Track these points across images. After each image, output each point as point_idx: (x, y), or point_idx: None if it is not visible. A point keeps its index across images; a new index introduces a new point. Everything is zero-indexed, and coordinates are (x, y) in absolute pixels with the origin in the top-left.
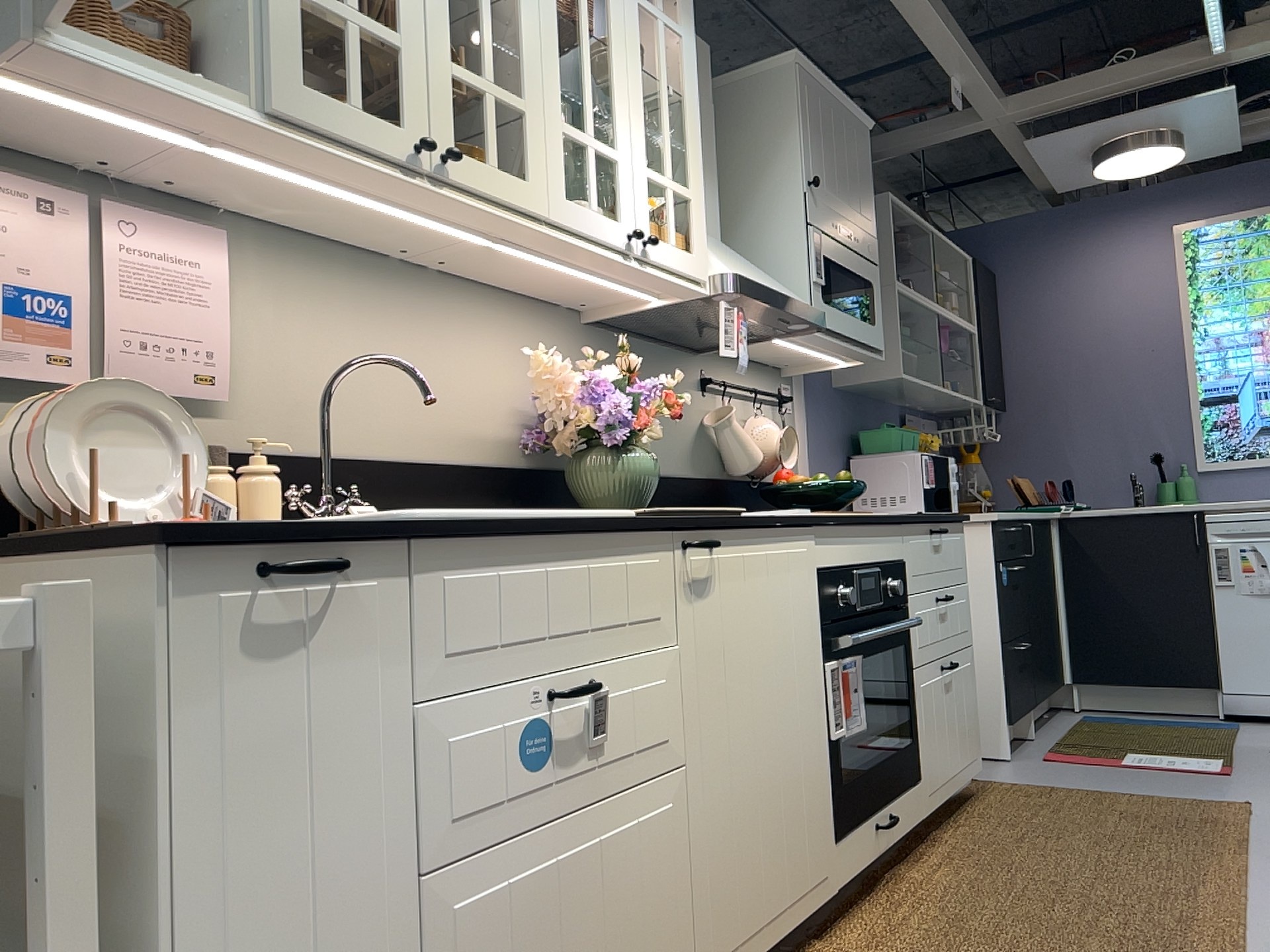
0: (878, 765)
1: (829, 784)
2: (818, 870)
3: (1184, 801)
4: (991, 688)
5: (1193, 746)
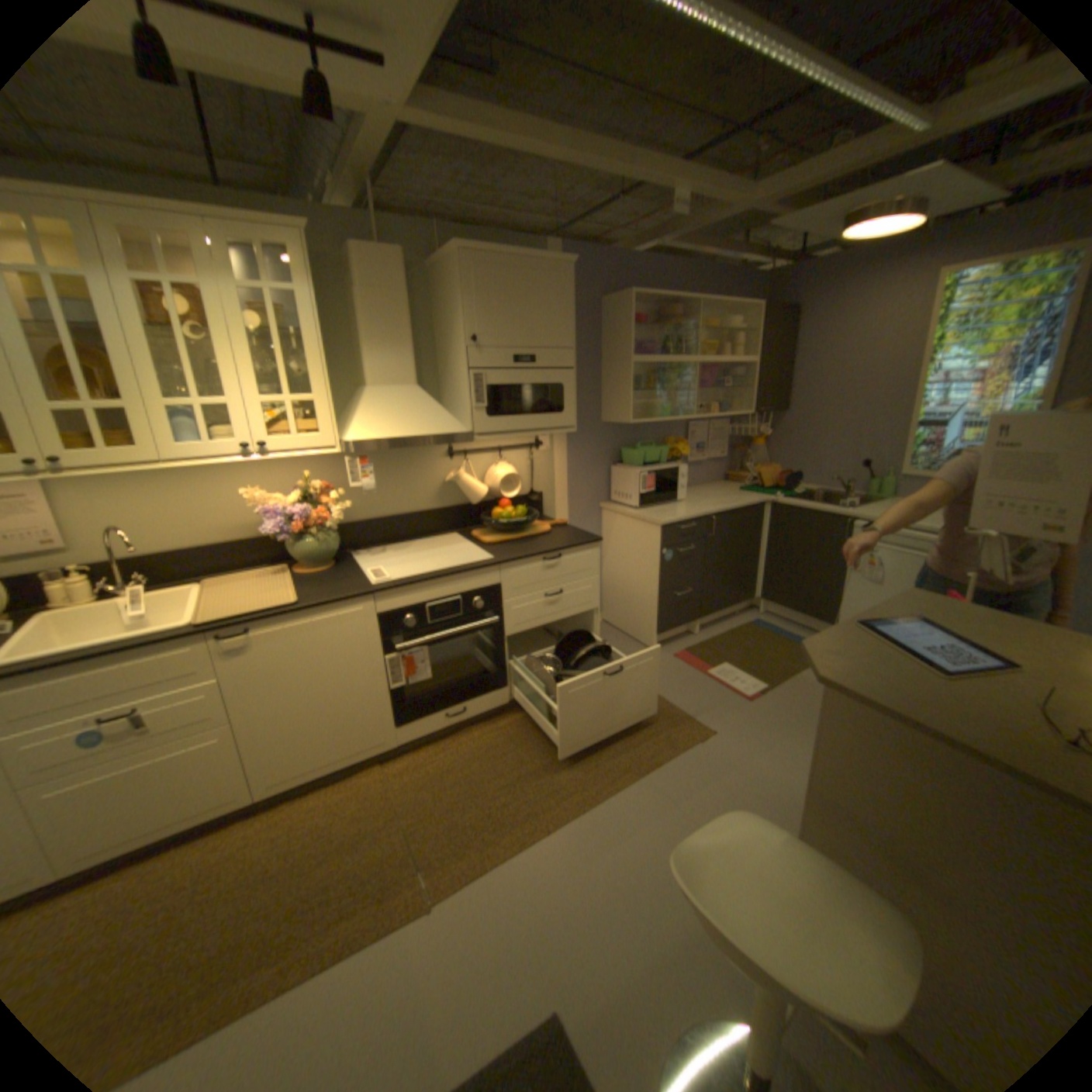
0: (450, 690)
1: (391, 706)
2: (373, 742)
3: (682, 720)
4: (651, 614)
5: (772, 669)
